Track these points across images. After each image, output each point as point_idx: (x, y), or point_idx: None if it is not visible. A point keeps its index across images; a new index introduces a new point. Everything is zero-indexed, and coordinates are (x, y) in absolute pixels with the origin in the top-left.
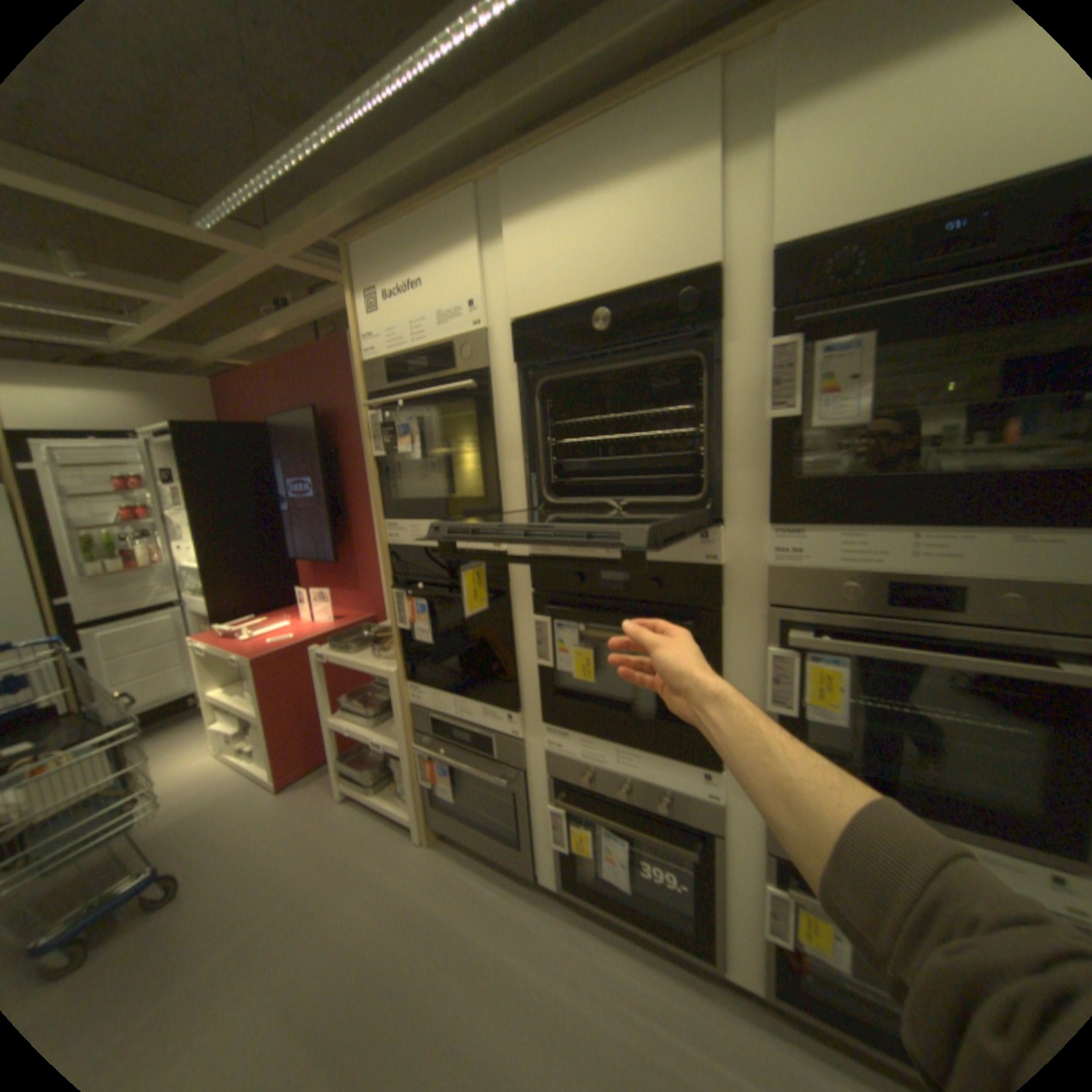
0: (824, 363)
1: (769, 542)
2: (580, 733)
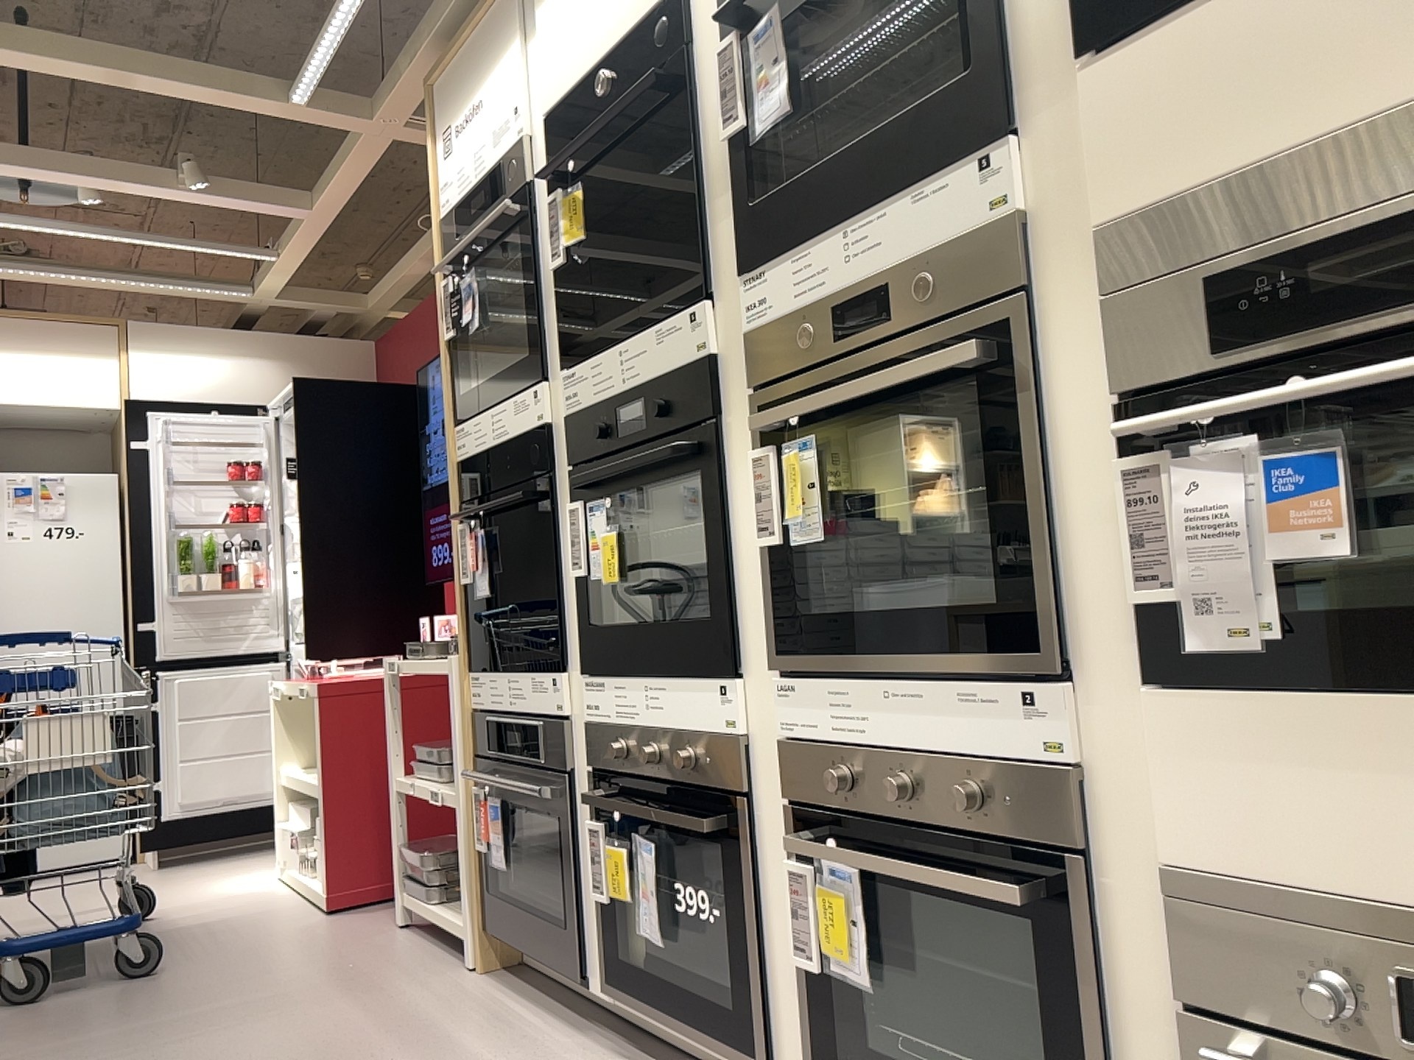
0: (758, 58)
1: (743, 300)
2: (614, 676)
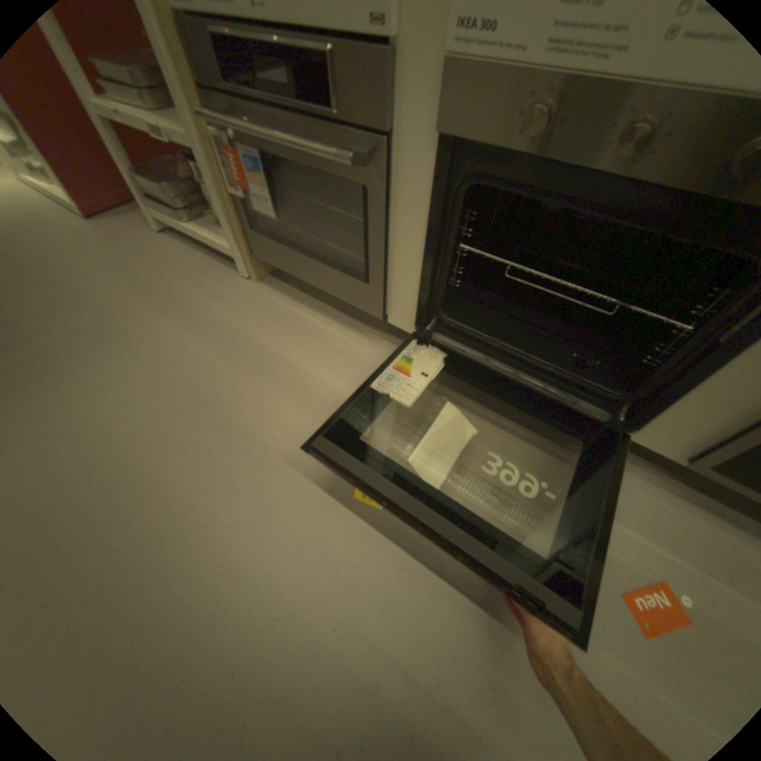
0: None
1: None
2: None
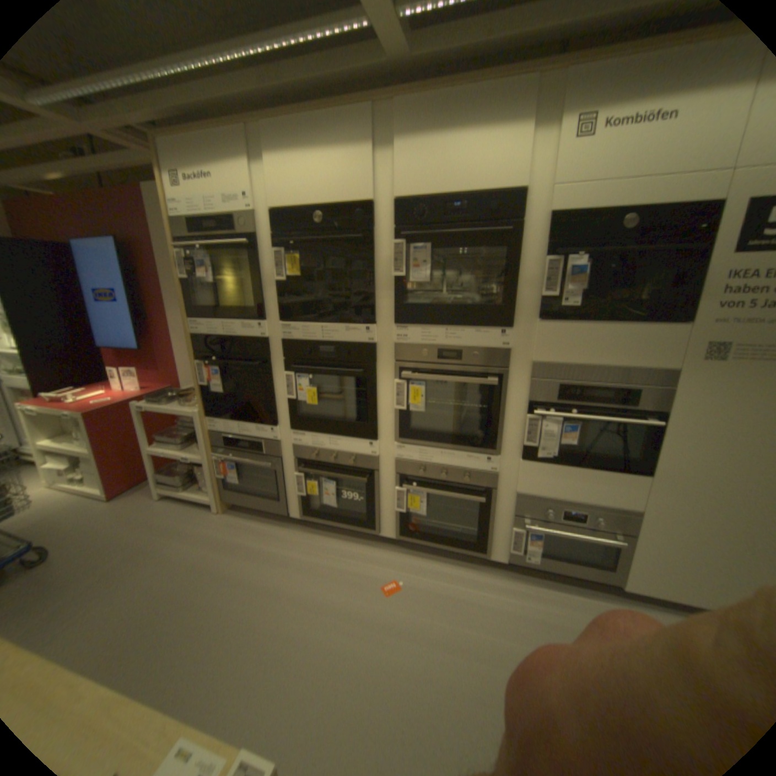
0: (417, 256)
1: (397, 334)
2: (314, 434)
